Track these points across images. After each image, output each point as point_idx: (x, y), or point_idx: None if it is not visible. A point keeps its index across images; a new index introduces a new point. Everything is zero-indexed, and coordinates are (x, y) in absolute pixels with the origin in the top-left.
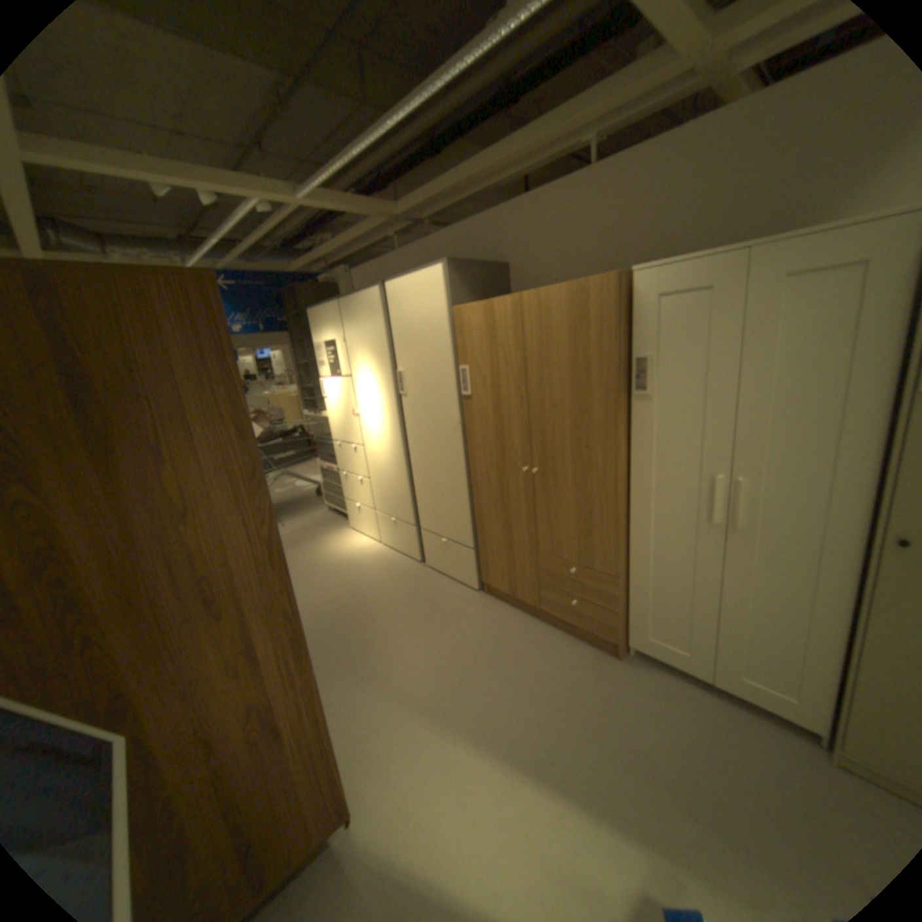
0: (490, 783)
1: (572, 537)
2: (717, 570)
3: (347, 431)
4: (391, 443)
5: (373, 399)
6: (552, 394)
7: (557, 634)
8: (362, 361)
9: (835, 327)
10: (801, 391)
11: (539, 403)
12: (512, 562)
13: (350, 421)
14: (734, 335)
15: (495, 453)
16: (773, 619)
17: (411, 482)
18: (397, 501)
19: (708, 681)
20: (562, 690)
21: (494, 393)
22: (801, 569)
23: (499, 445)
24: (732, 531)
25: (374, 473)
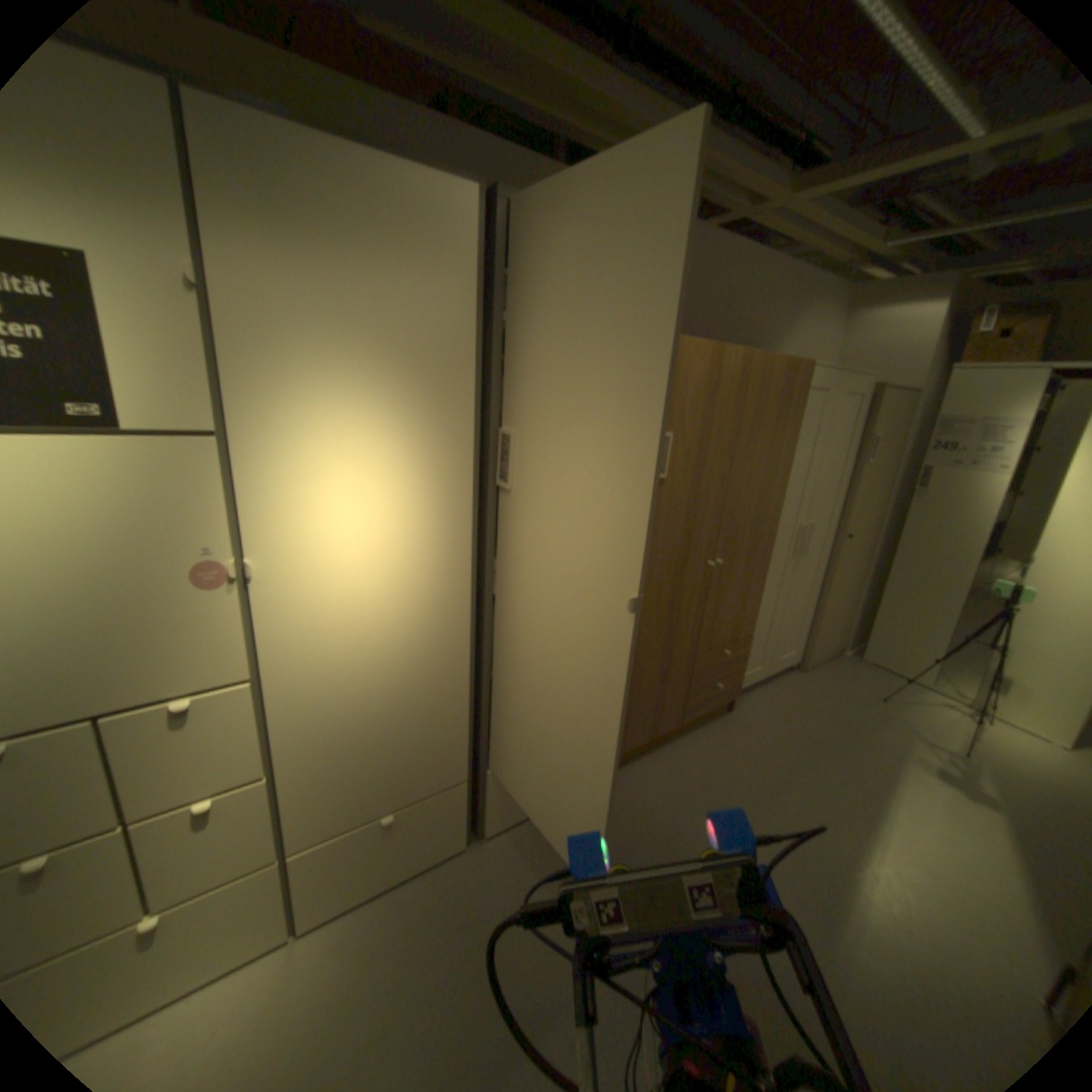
0: (907, 844)
1: (729, 619)
2: (786, 592)
3: (94, 665)
4: (420, 620)
5: (358, 507)
6: (750, 470)
7: (694, 737)
8: (316, 380)
9: (850, 428)
10: (835, 464)
11: (737, 482)
12: (661, 695)
13: (140, 614)
14: (827, 427)
15: (676, 556)
16: (797, 609)
17: (469, 689)
18: (407, 764)
19: (765, 678)
20: (777, 760)
21: (695, 473)
22: (812, 570)
23: (683, 544)
24: (798, 560)
25: (296, 745)
